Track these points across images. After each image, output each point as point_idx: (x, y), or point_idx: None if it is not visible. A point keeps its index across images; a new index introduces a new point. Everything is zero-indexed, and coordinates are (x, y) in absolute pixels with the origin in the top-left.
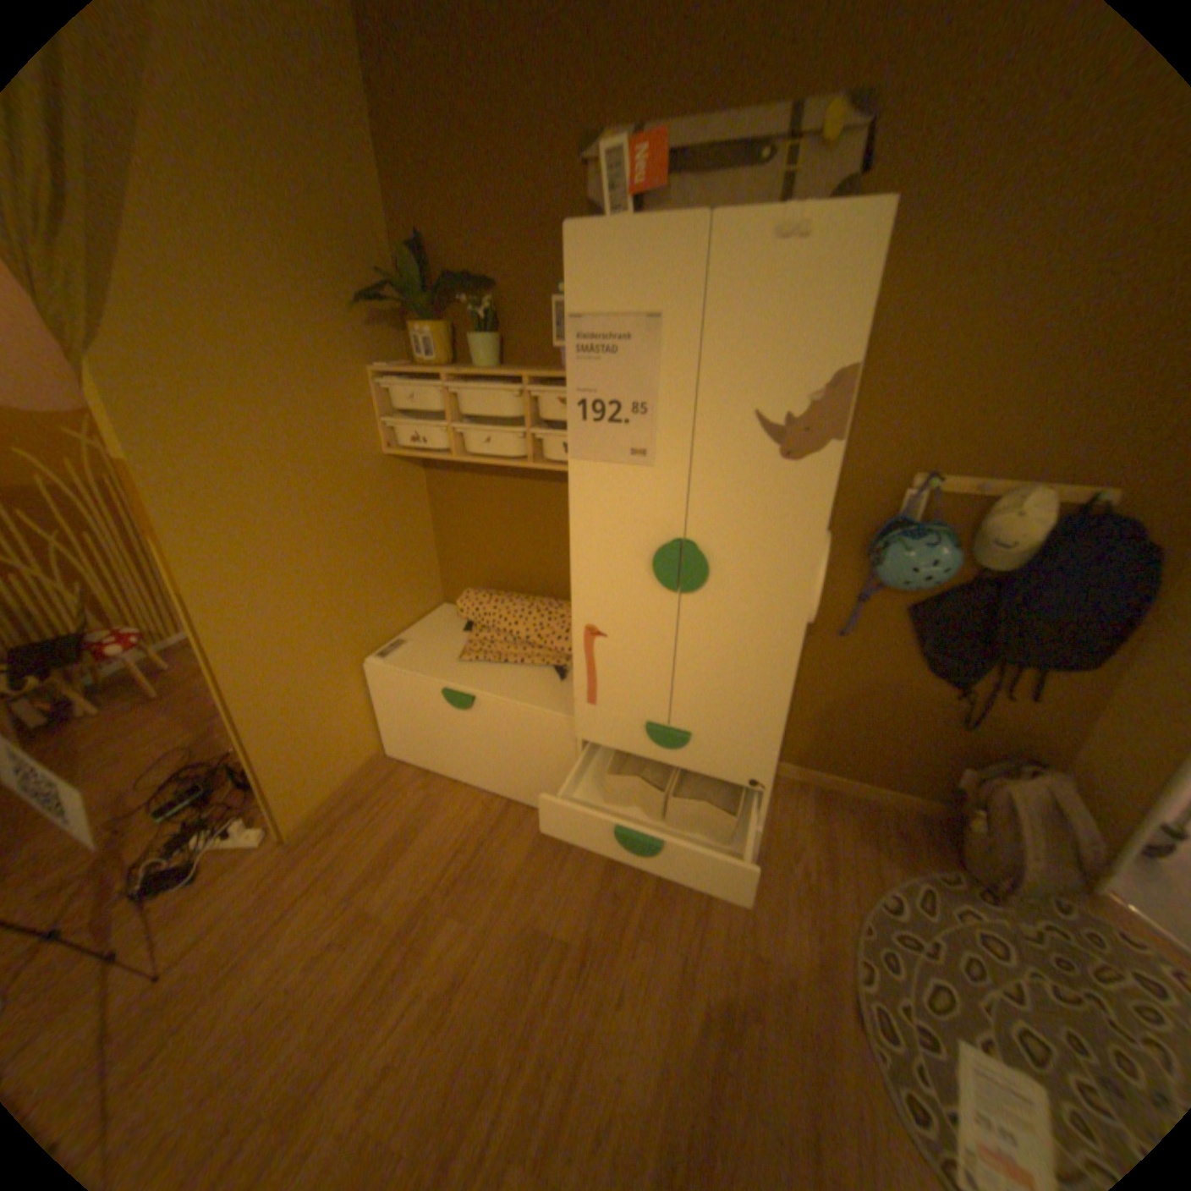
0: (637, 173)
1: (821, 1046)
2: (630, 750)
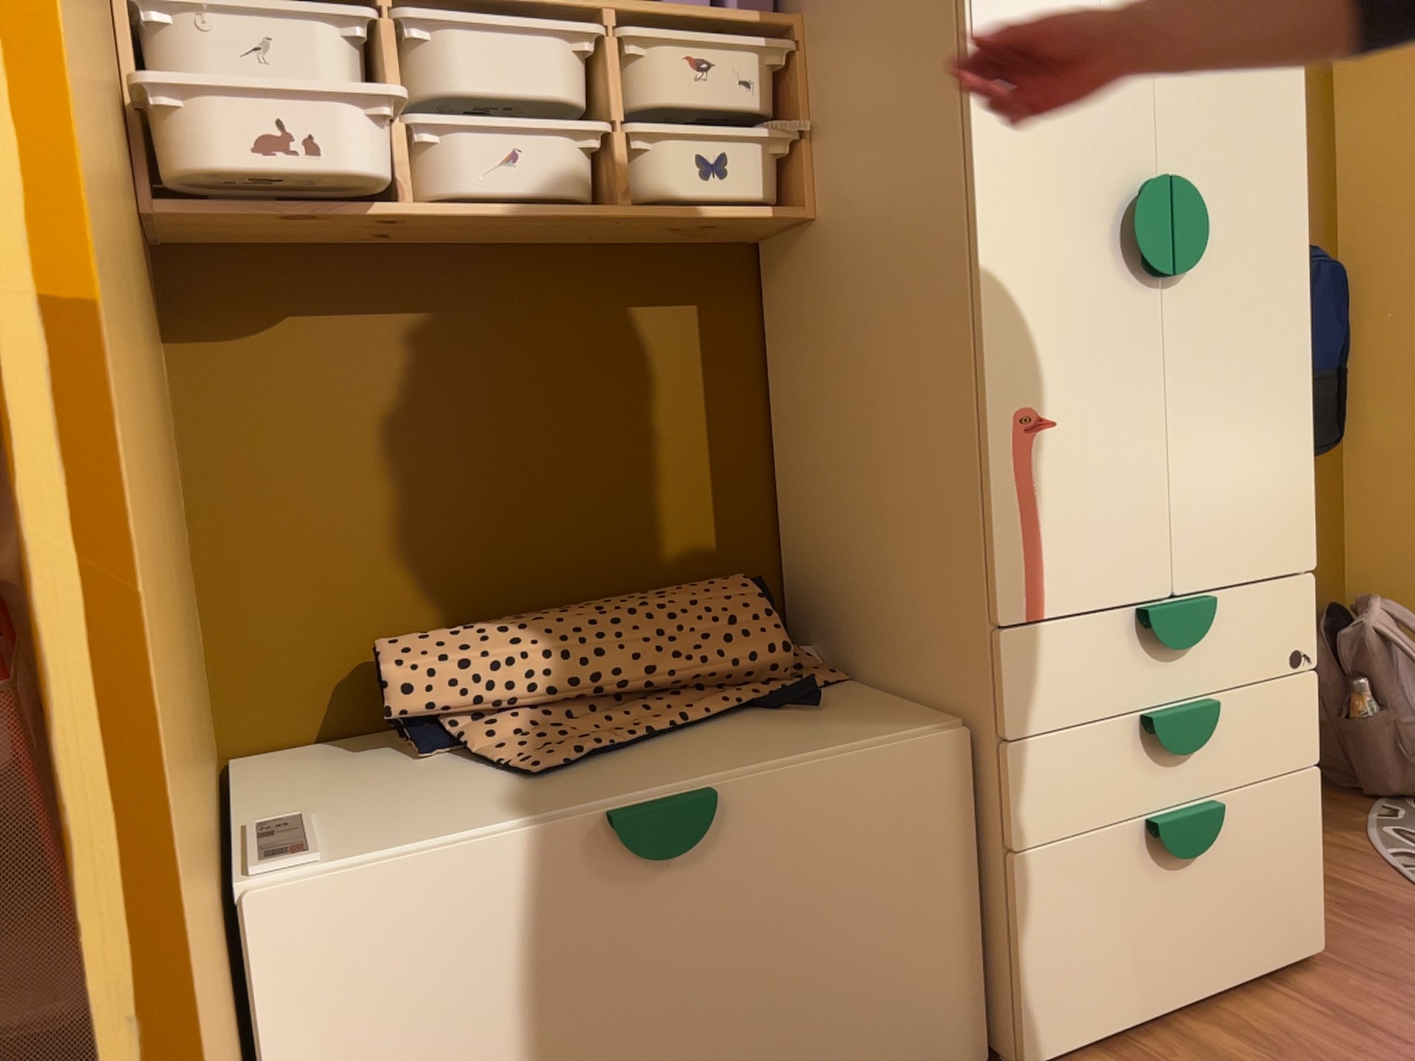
0: None
1: None
2: (1115, 705)
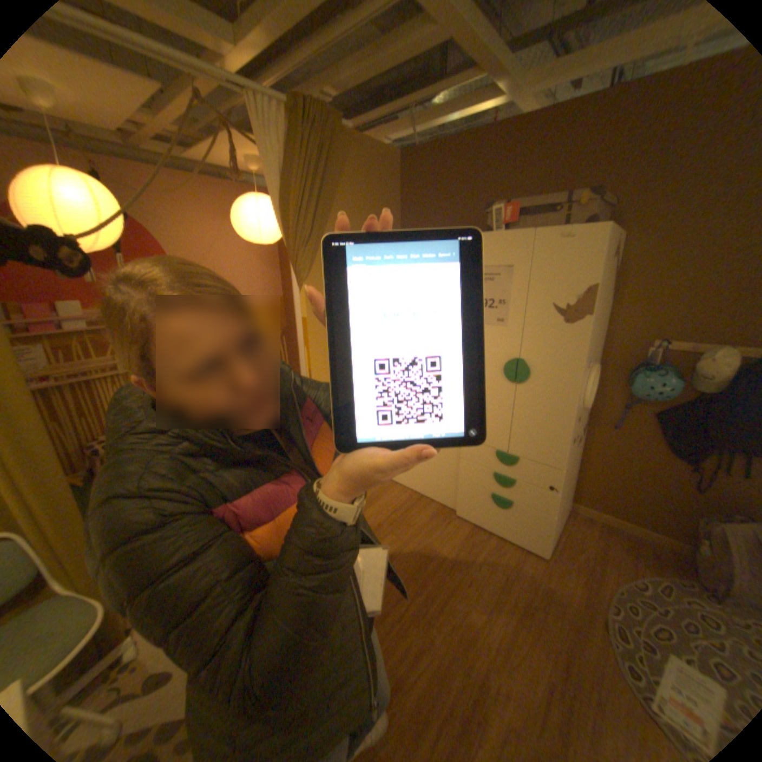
0: (510, 210)
1: (579, 632)
2: (487, 466)
